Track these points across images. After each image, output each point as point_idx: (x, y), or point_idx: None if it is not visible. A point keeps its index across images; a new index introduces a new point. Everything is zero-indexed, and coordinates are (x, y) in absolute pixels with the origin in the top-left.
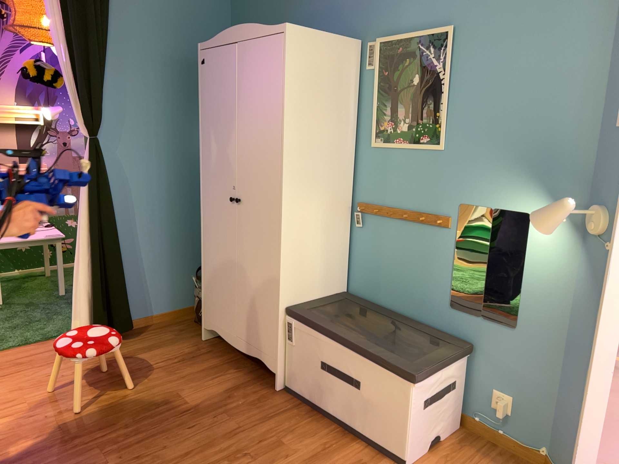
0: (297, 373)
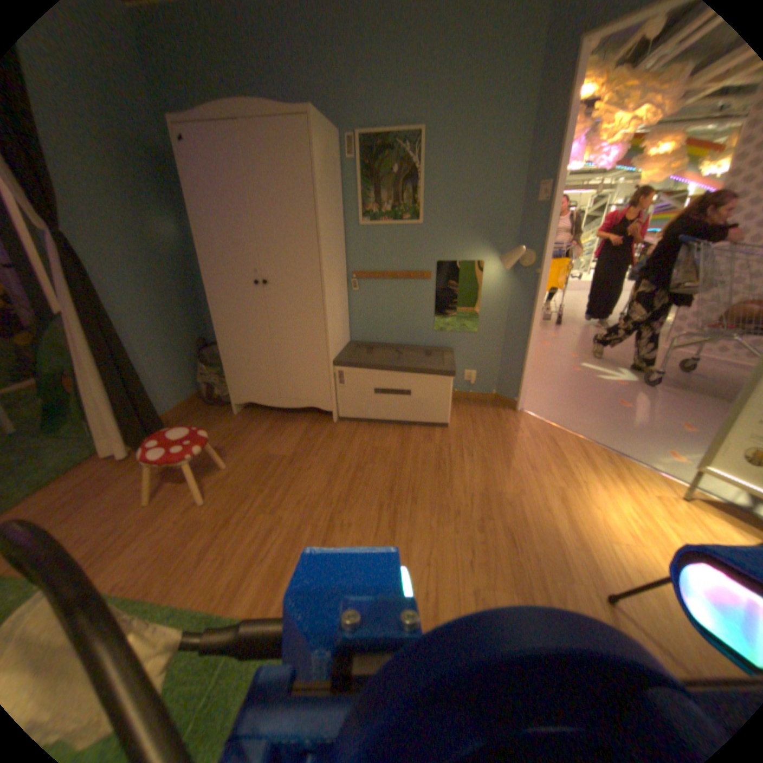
0: (349, 404)
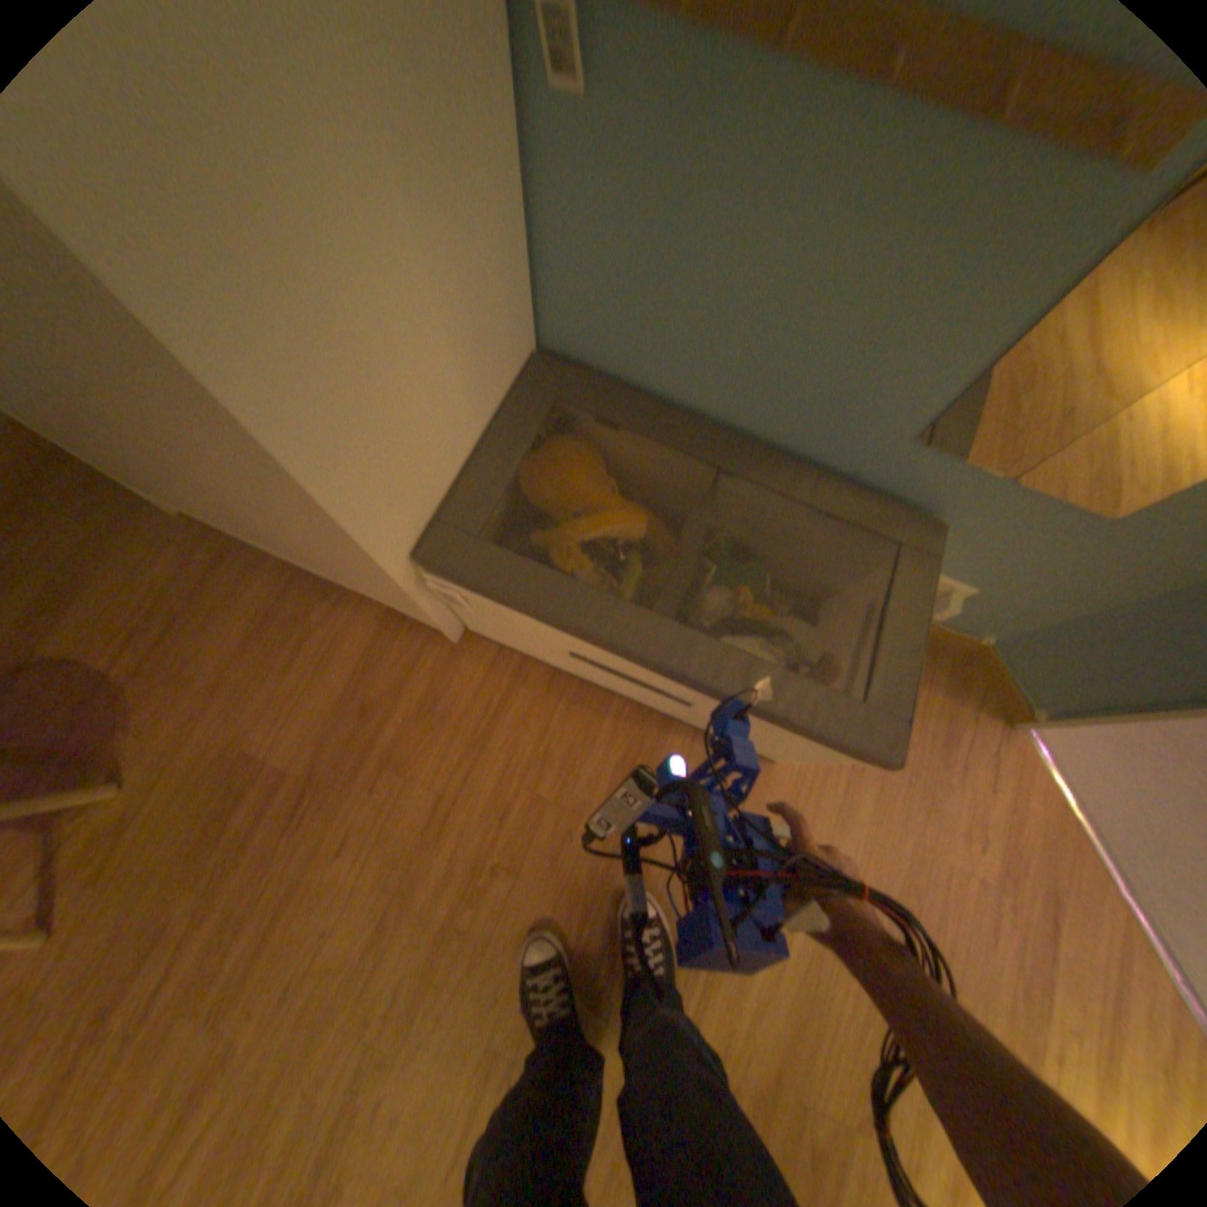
0: (498, 627)
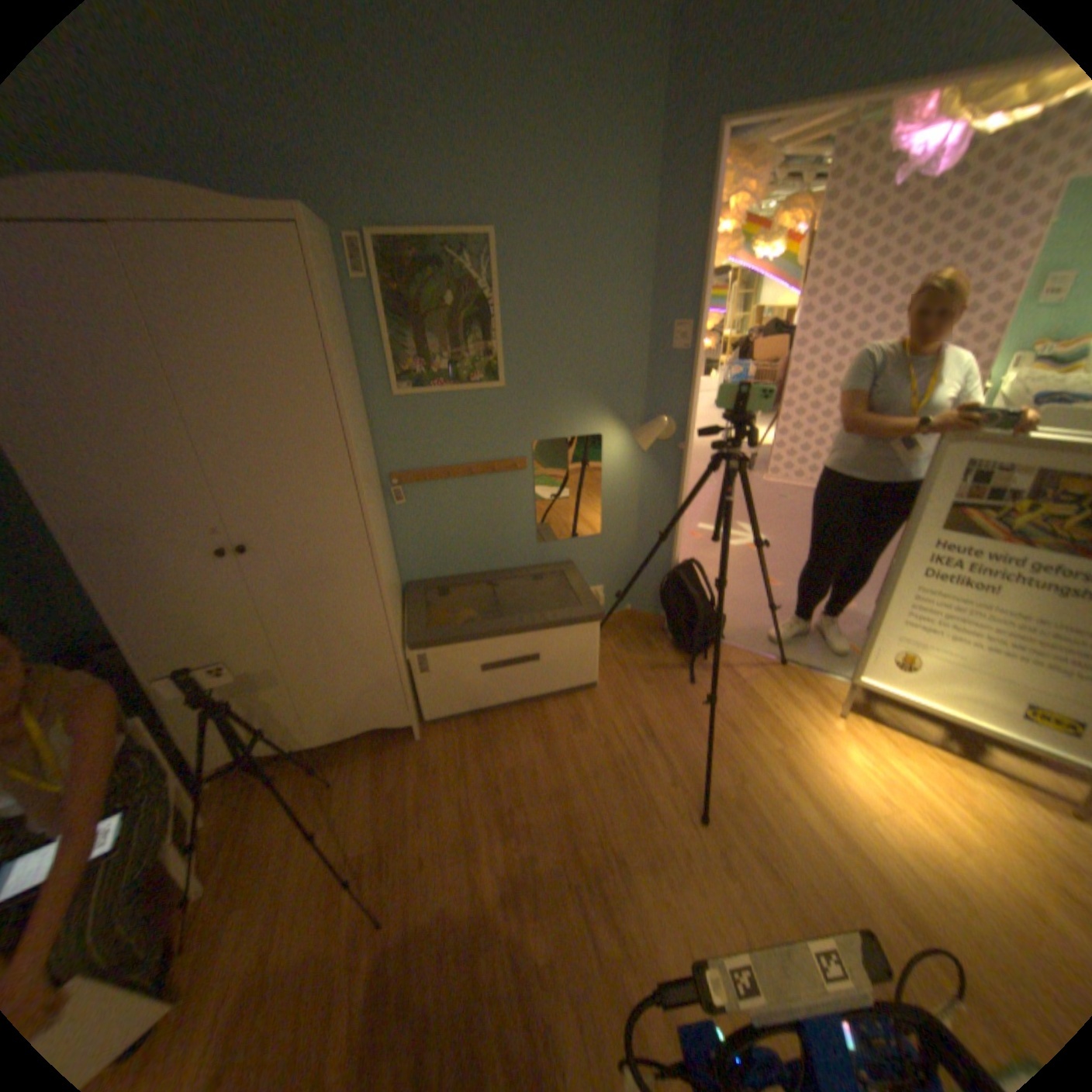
0: (439, 703)
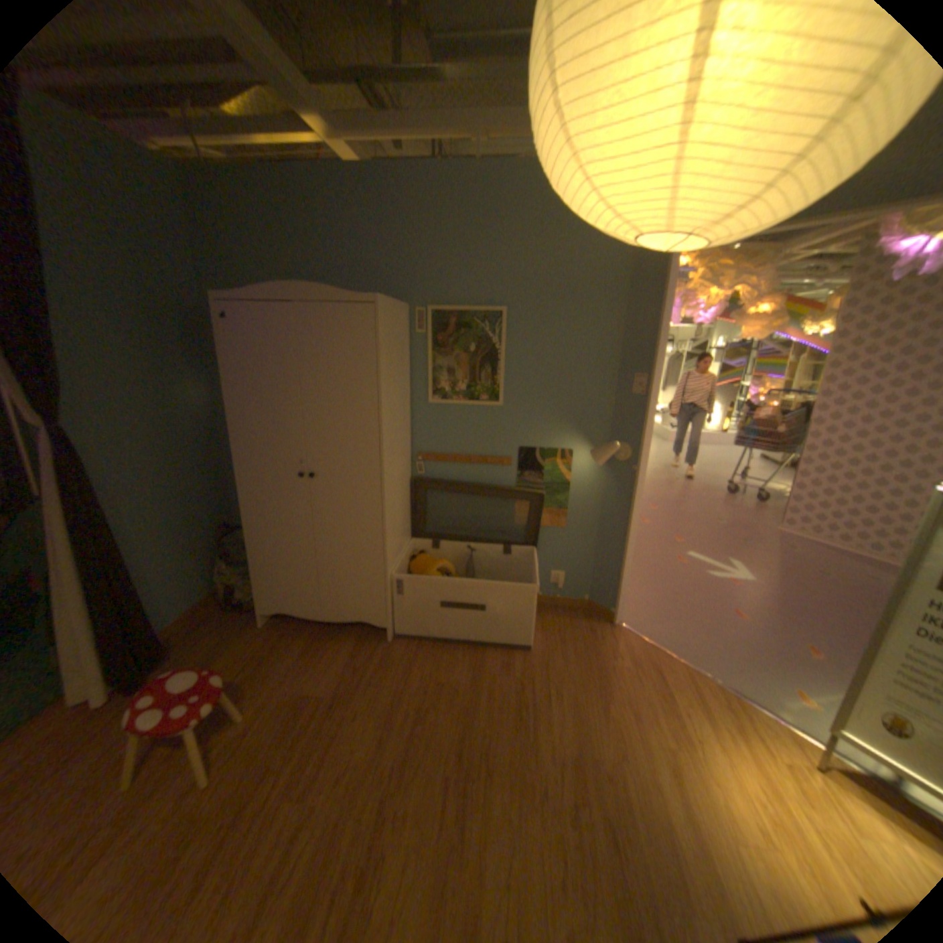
0: (409, 618)
